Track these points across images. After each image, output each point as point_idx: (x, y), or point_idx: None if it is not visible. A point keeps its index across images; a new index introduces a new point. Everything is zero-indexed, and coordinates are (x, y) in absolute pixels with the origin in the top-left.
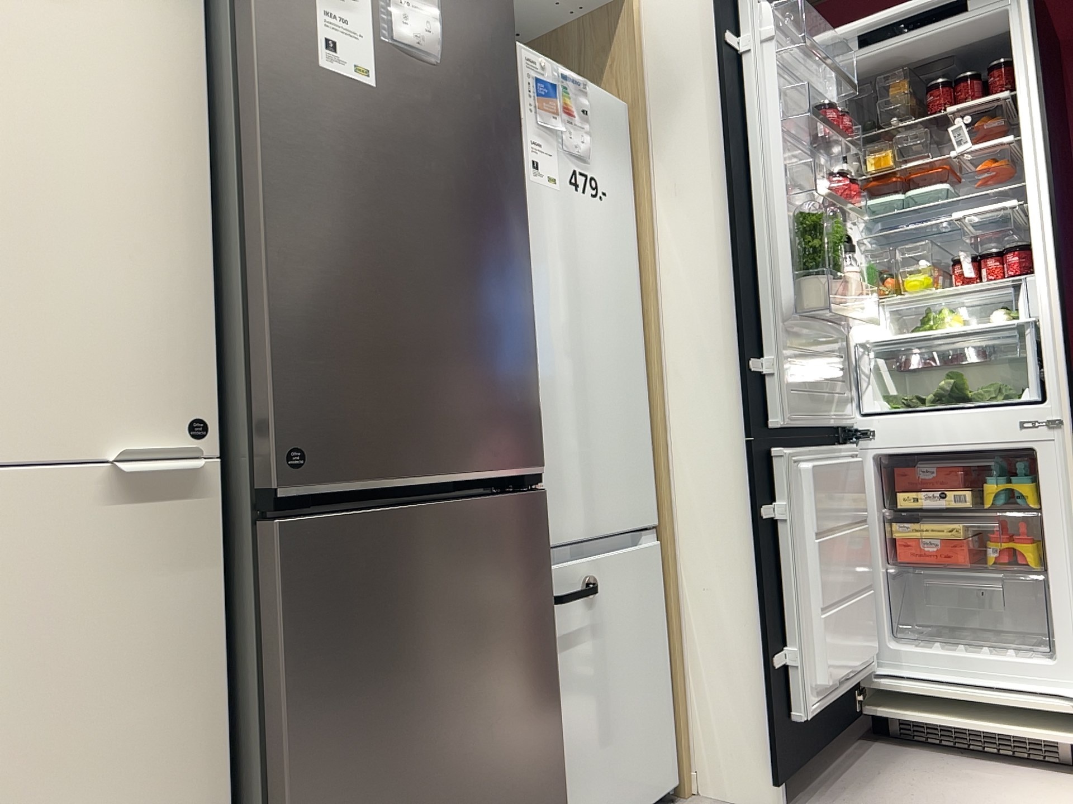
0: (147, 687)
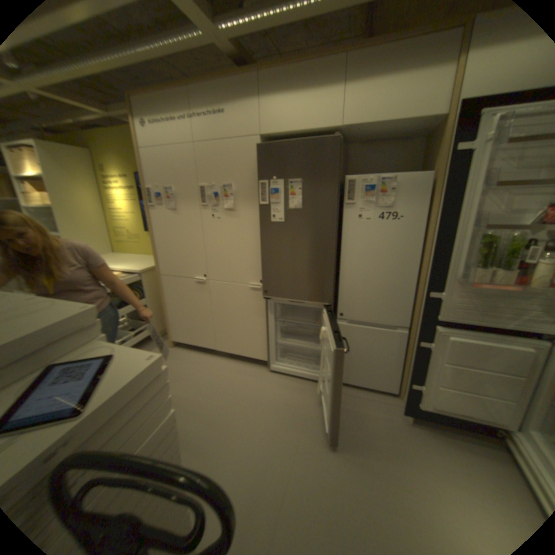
0: (256, 314)
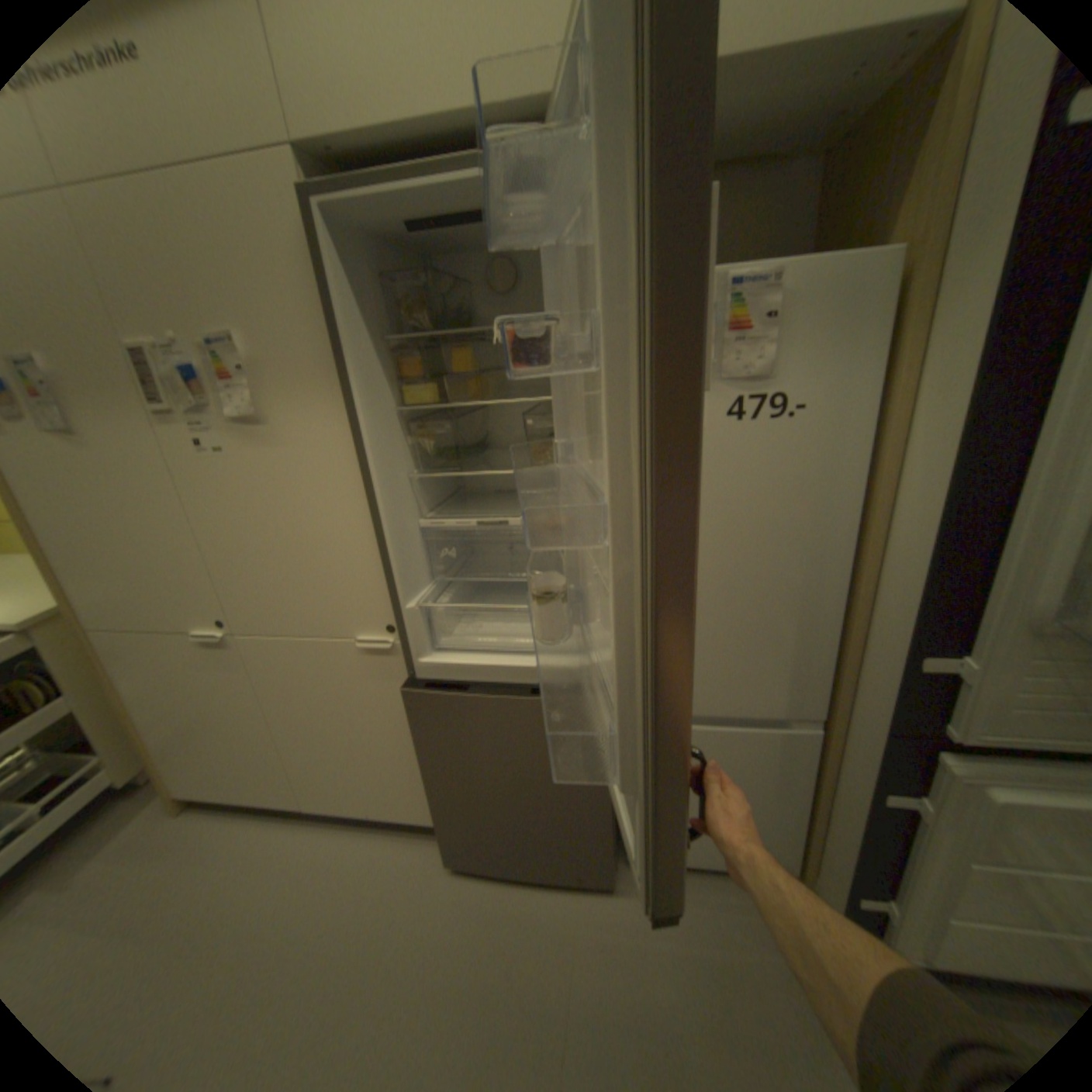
0: (390, 714)
